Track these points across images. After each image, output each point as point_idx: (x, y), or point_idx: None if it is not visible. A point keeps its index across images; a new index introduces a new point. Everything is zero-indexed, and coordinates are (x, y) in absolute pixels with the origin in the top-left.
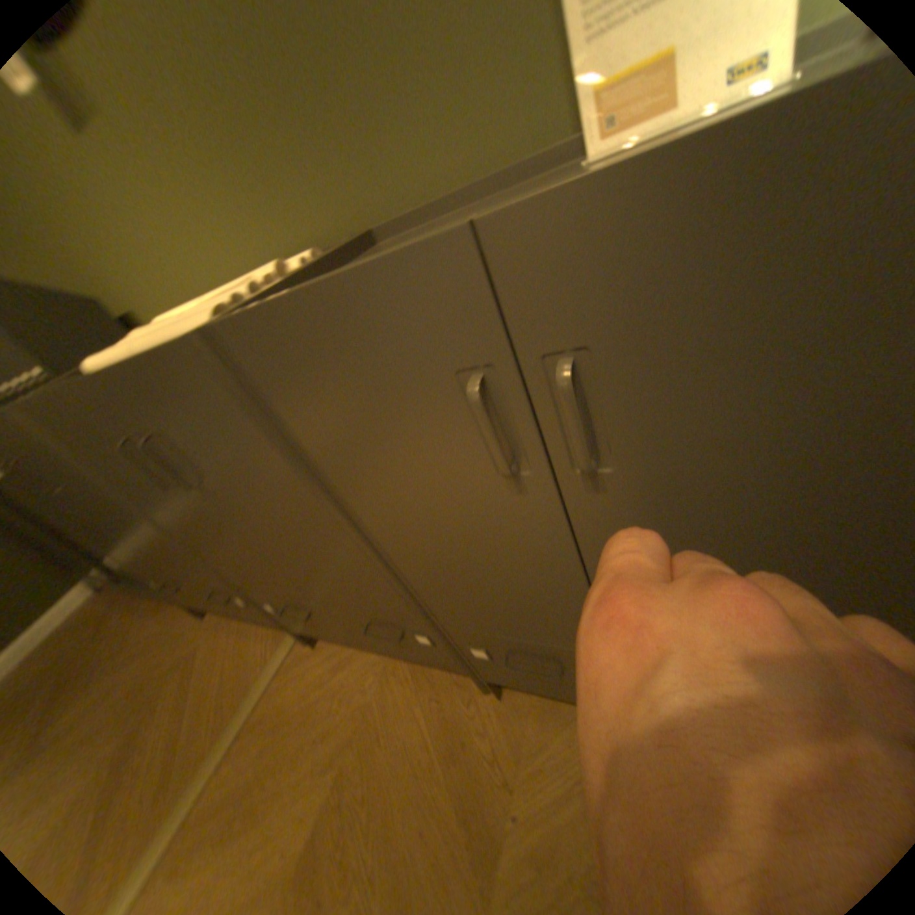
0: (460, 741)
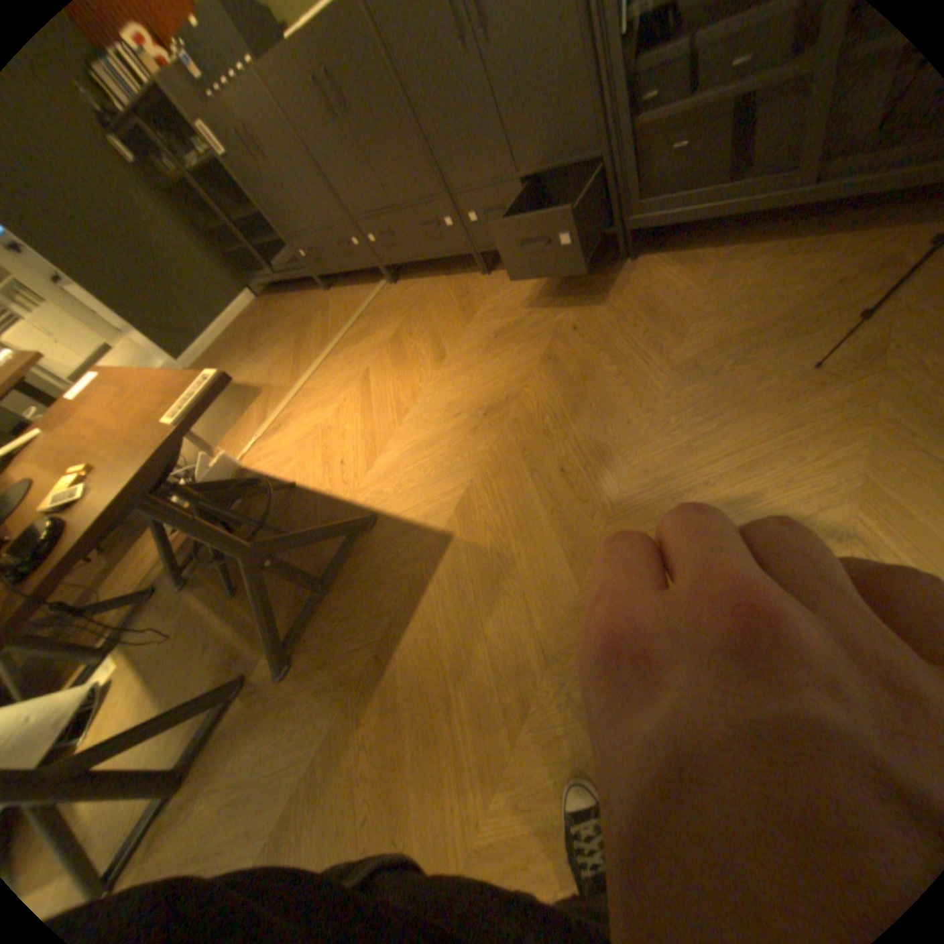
0: (467, 291)
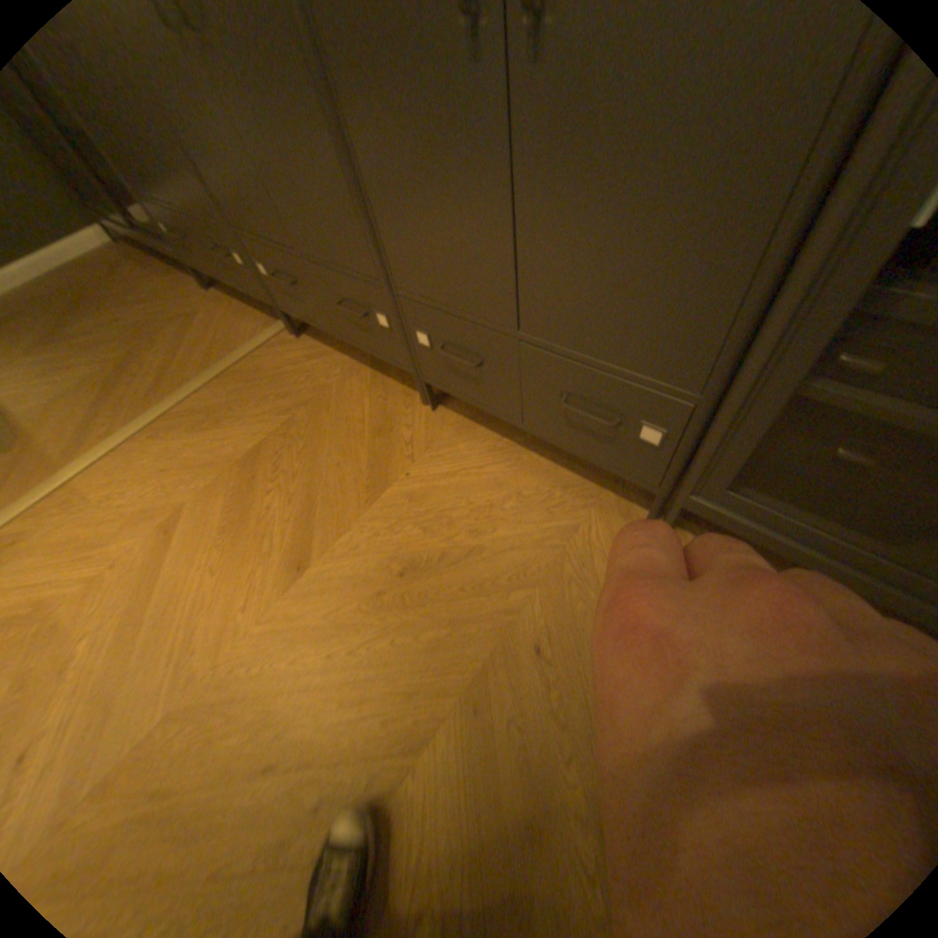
0: (390, 426)
